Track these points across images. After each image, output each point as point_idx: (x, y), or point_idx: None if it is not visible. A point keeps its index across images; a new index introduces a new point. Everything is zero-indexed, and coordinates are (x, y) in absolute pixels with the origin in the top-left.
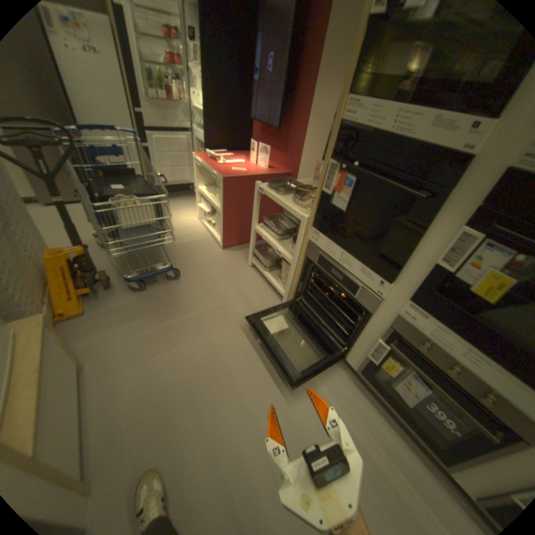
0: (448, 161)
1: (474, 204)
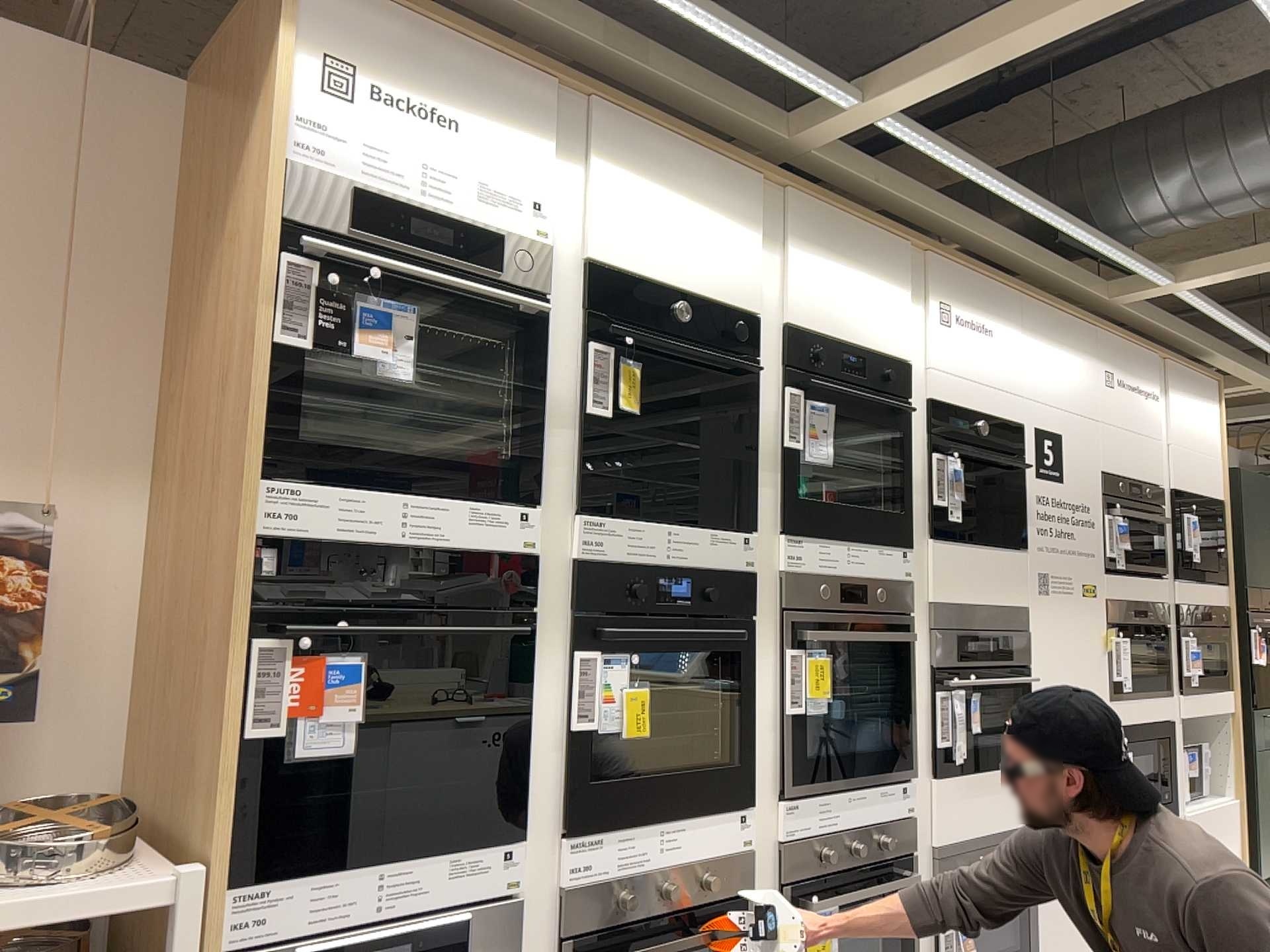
0: (514, 569)
1: (565, 615)
